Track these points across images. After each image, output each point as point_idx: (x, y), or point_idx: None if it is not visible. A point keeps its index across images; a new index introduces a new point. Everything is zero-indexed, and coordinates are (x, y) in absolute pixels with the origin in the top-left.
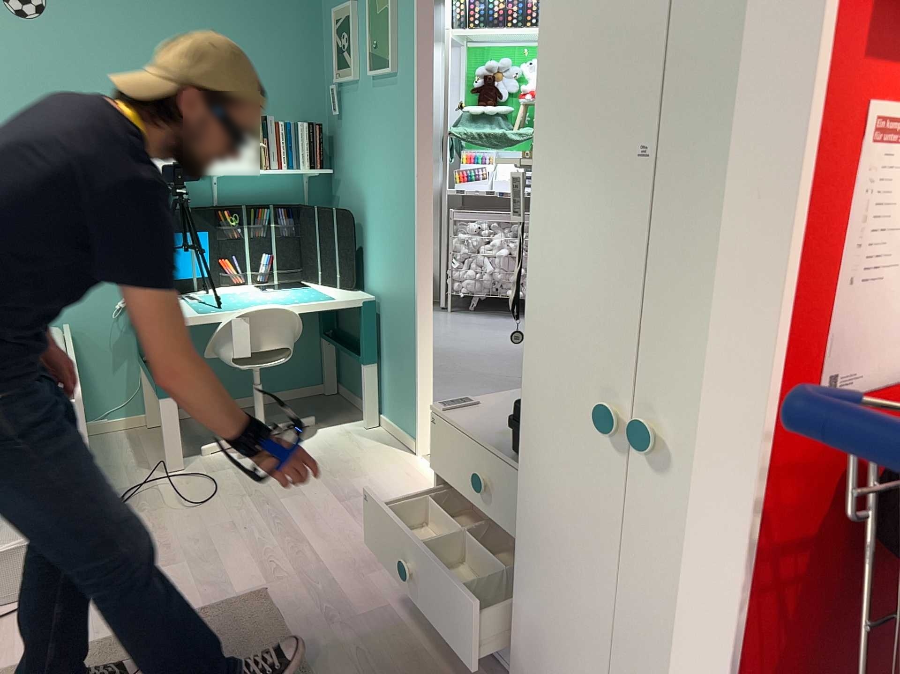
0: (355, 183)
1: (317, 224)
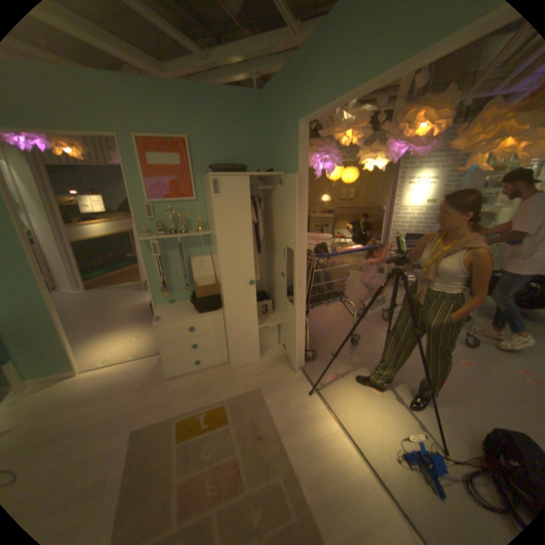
0: None
1: None
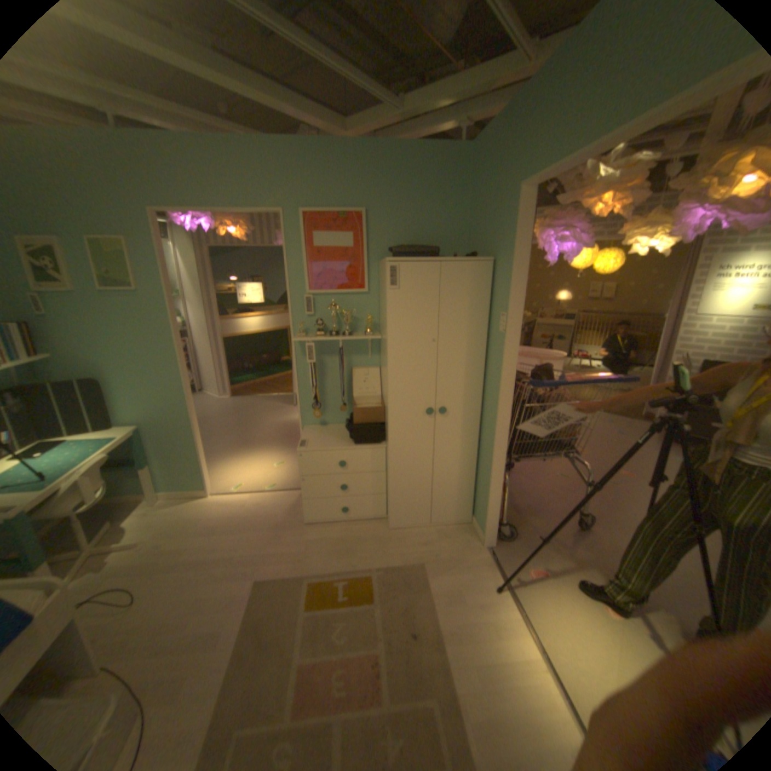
0: (81, 359)
1: (52, 395)
